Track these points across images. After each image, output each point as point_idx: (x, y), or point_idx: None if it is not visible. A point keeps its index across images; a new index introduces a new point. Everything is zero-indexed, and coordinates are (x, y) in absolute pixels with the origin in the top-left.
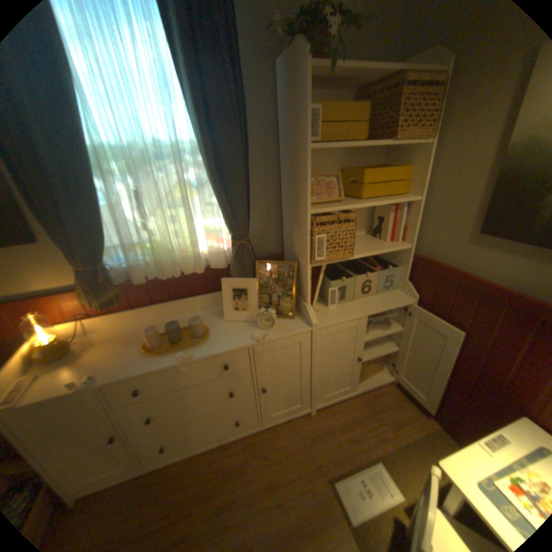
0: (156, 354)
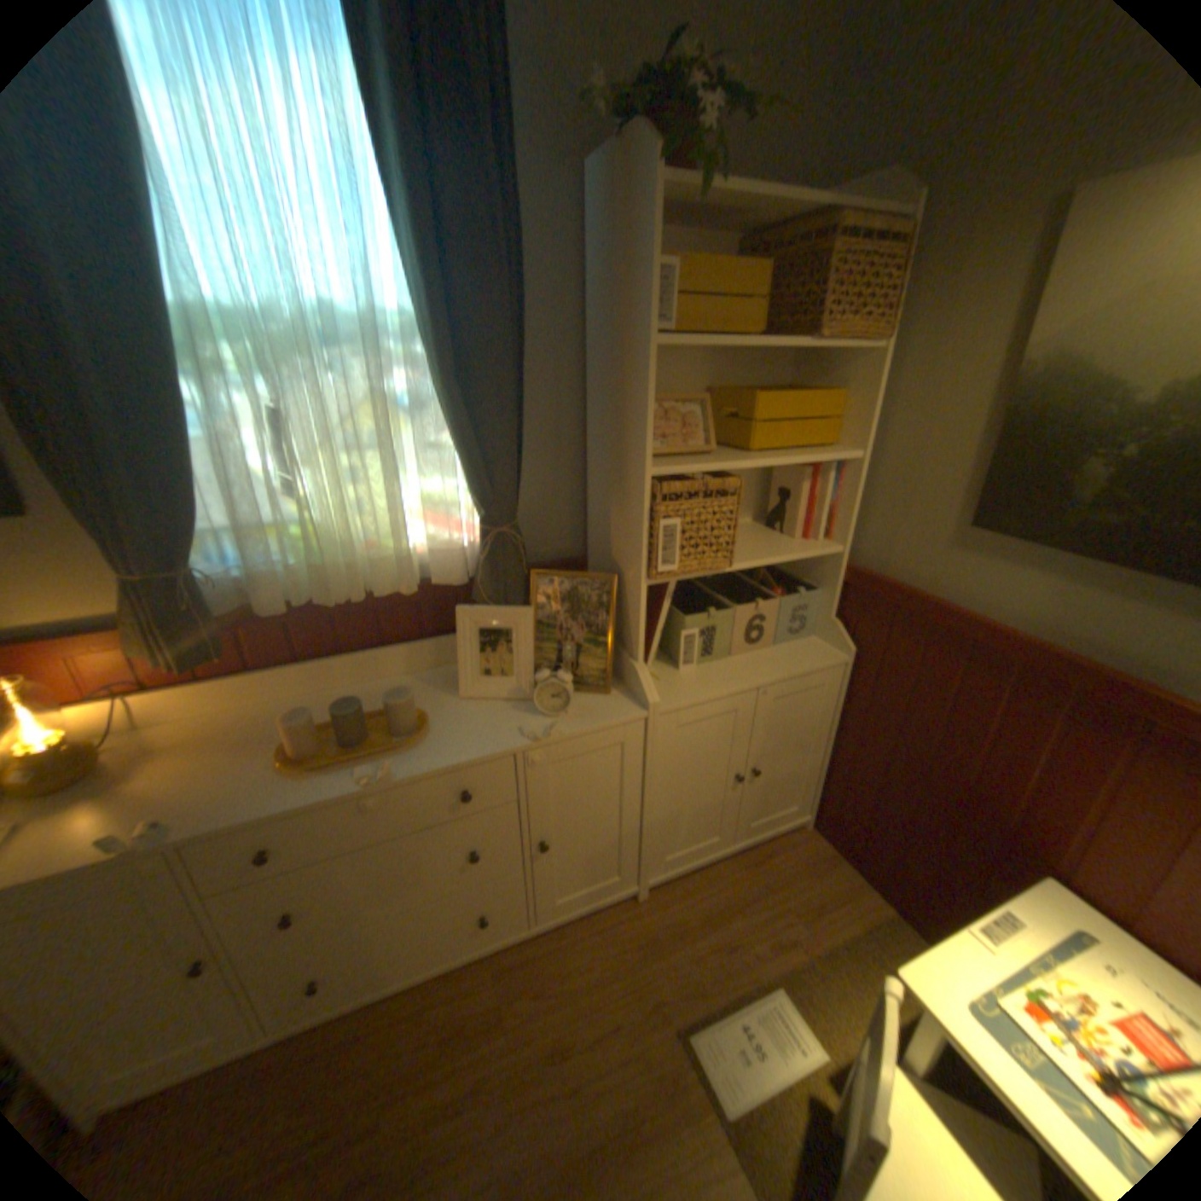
0: (310, 769)
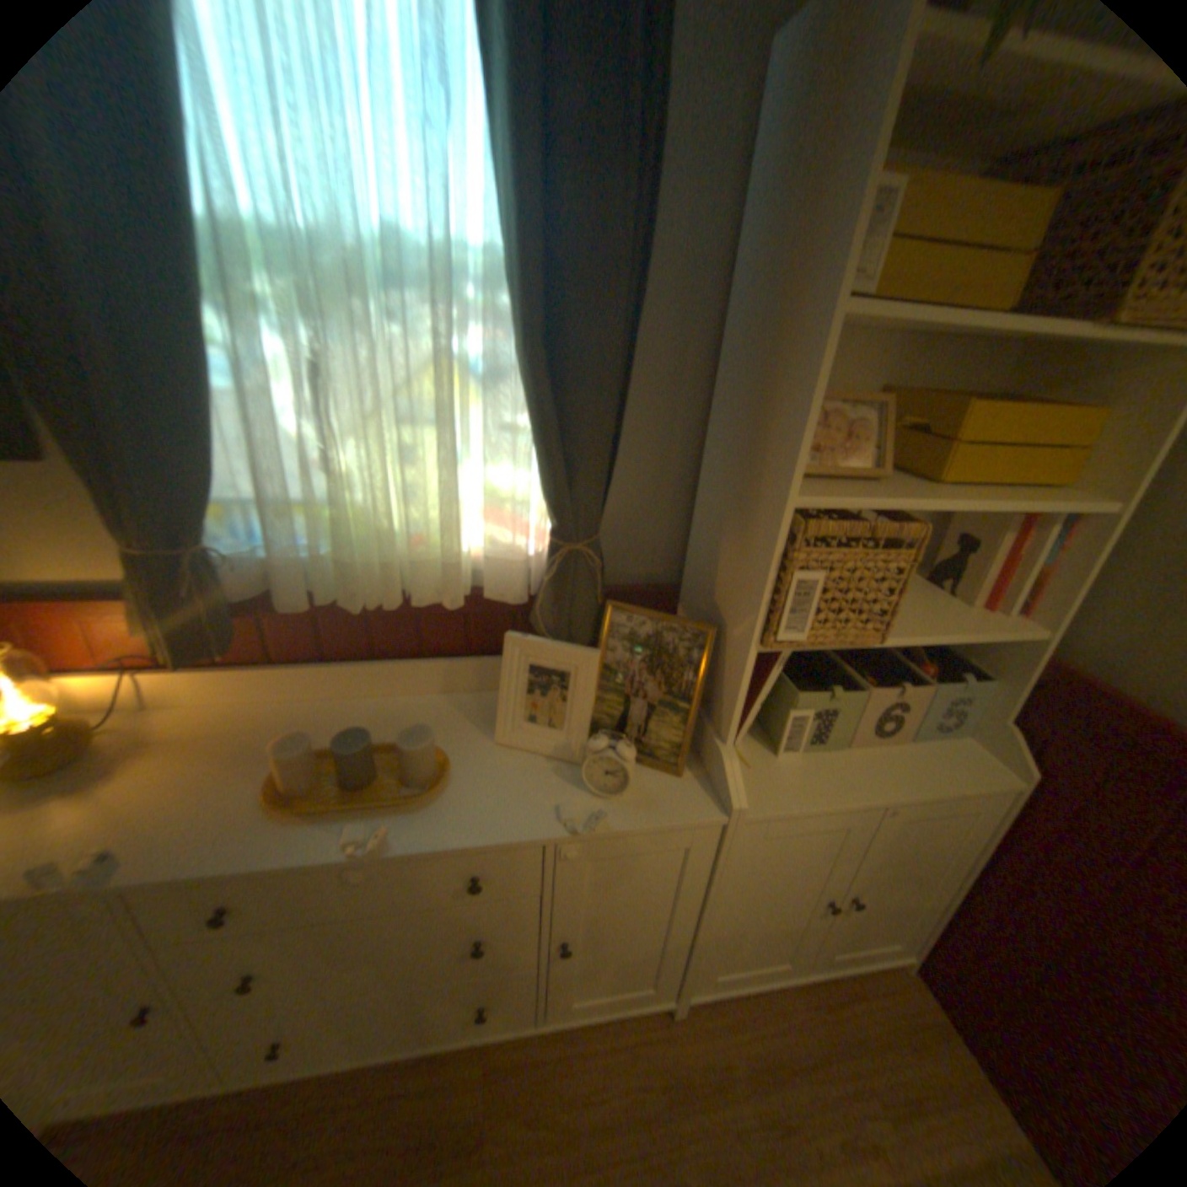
0: (296, 815)
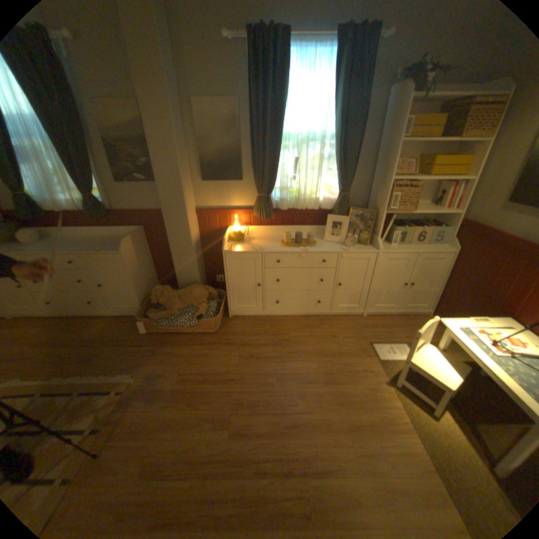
0: (289, 245)
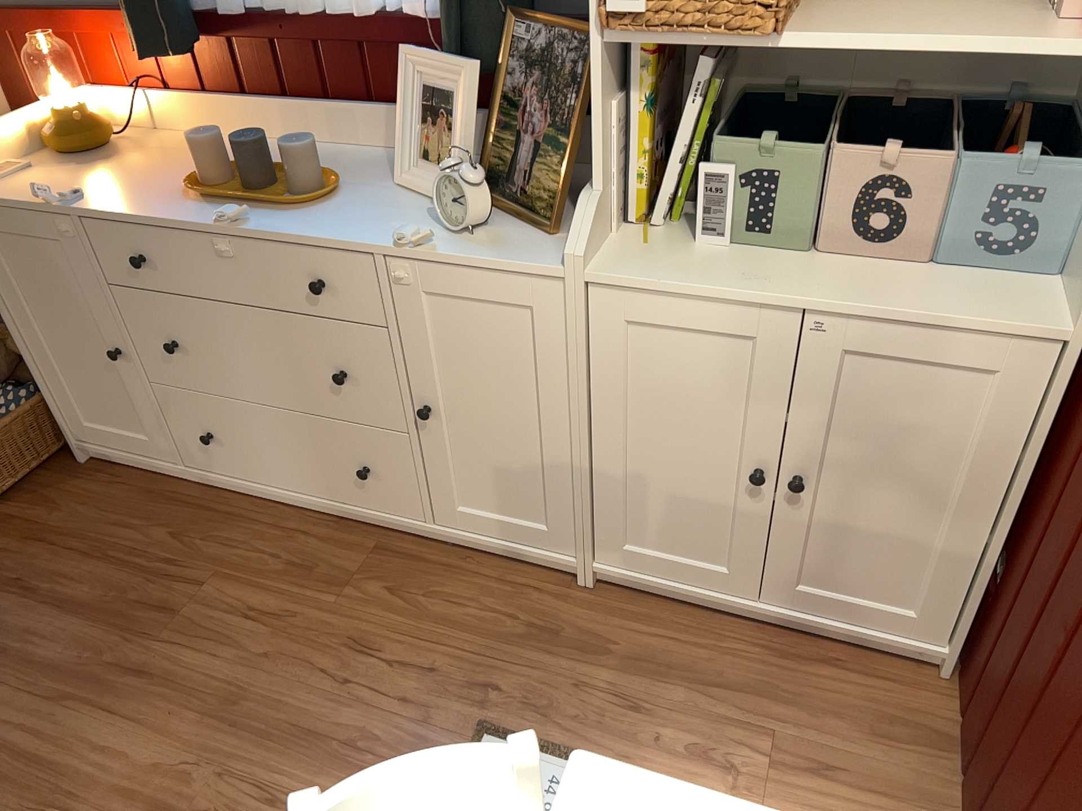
0: (207, 197)
